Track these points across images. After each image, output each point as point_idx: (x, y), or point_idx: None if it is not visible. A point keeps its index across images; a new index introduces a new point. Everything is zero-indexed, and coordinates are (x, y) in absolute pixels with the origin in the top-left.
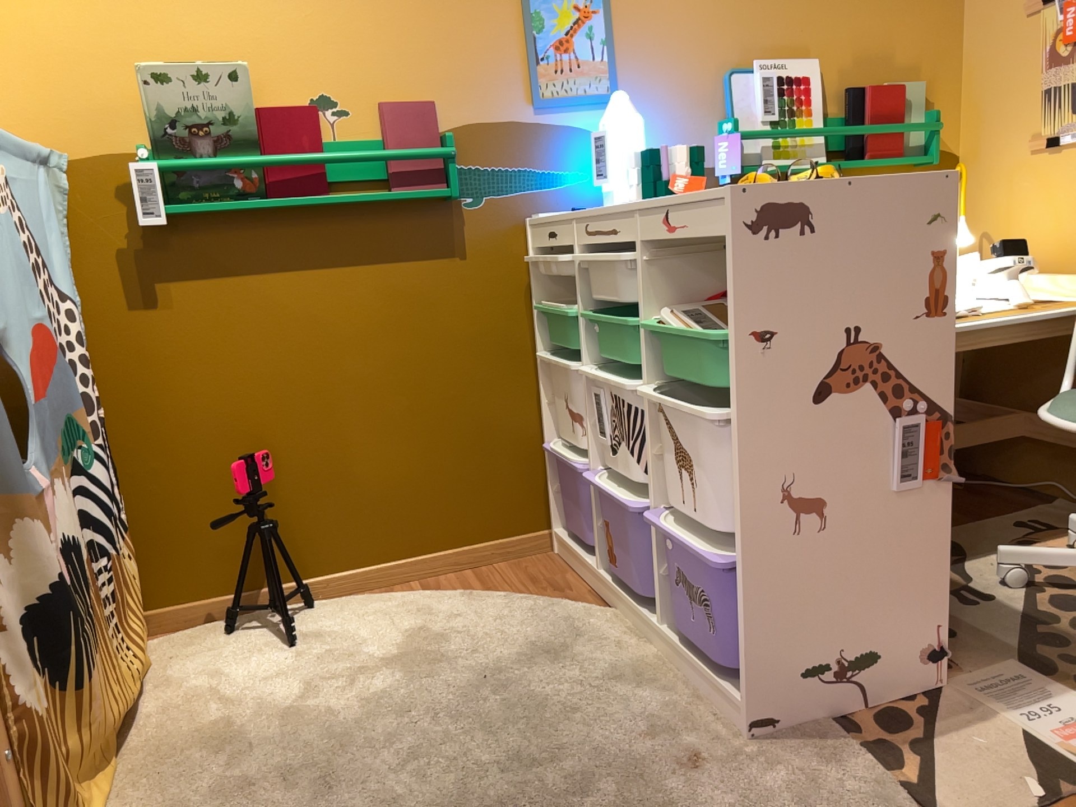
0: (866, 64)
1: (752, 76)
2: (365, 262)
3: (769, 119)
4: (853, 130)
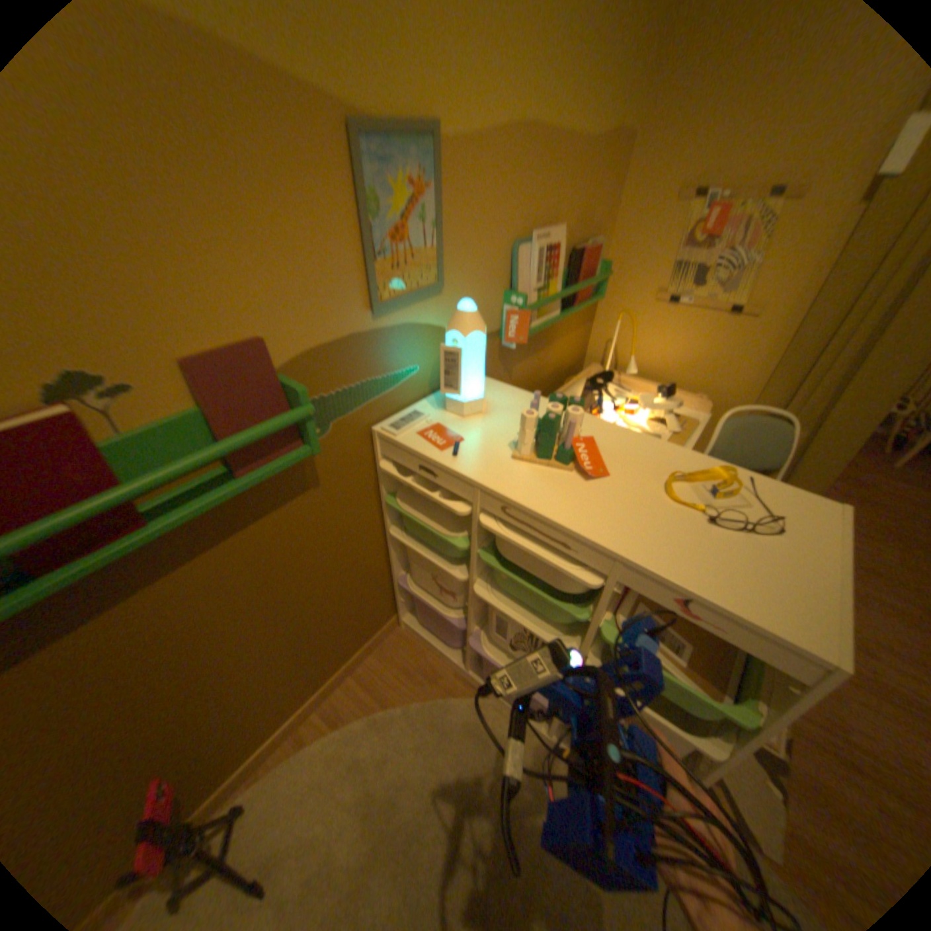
0: (583, 220)
1: (531, 243)
2: (211, 546)
3: (539, 284)
4: (581, 286)
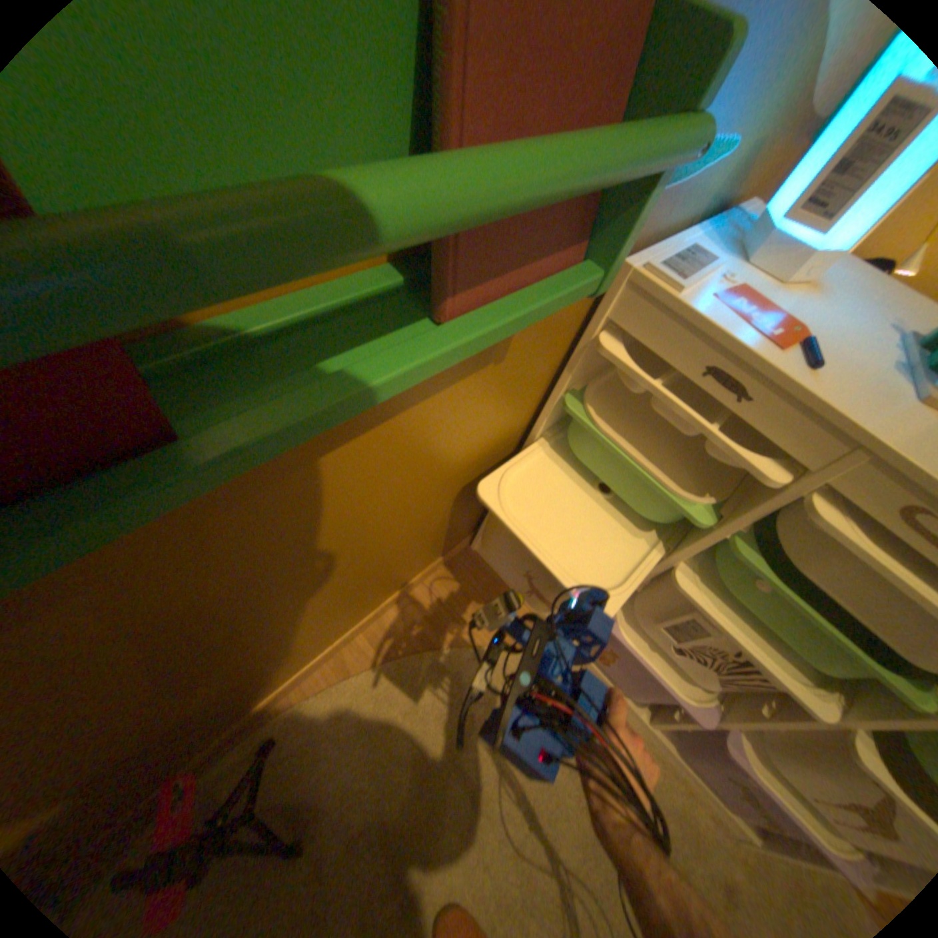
0: None
1: None
2: (312, 461)
3: None
4: None
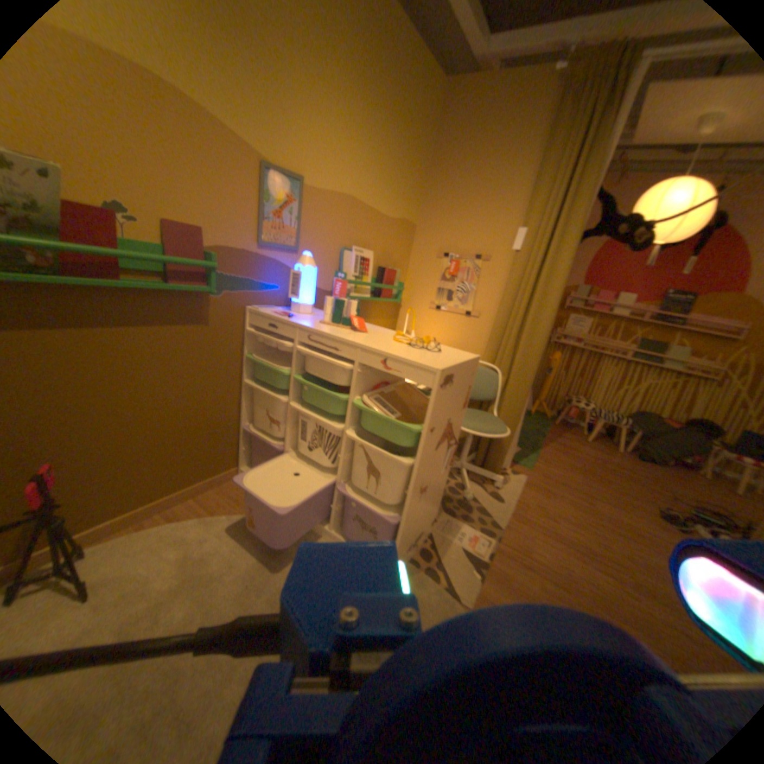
0: (386, 257)
1: (352, 254)
2: (142, 327)
3: (356, 275)
4: (383, 287)
